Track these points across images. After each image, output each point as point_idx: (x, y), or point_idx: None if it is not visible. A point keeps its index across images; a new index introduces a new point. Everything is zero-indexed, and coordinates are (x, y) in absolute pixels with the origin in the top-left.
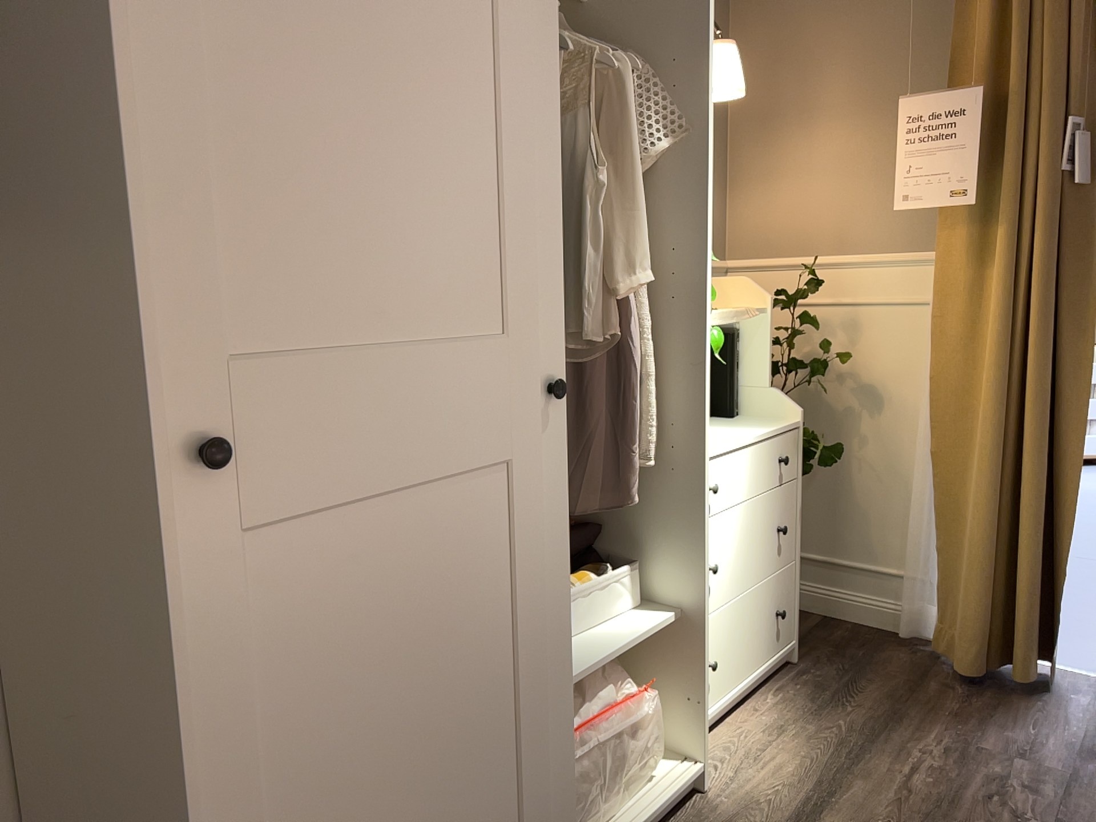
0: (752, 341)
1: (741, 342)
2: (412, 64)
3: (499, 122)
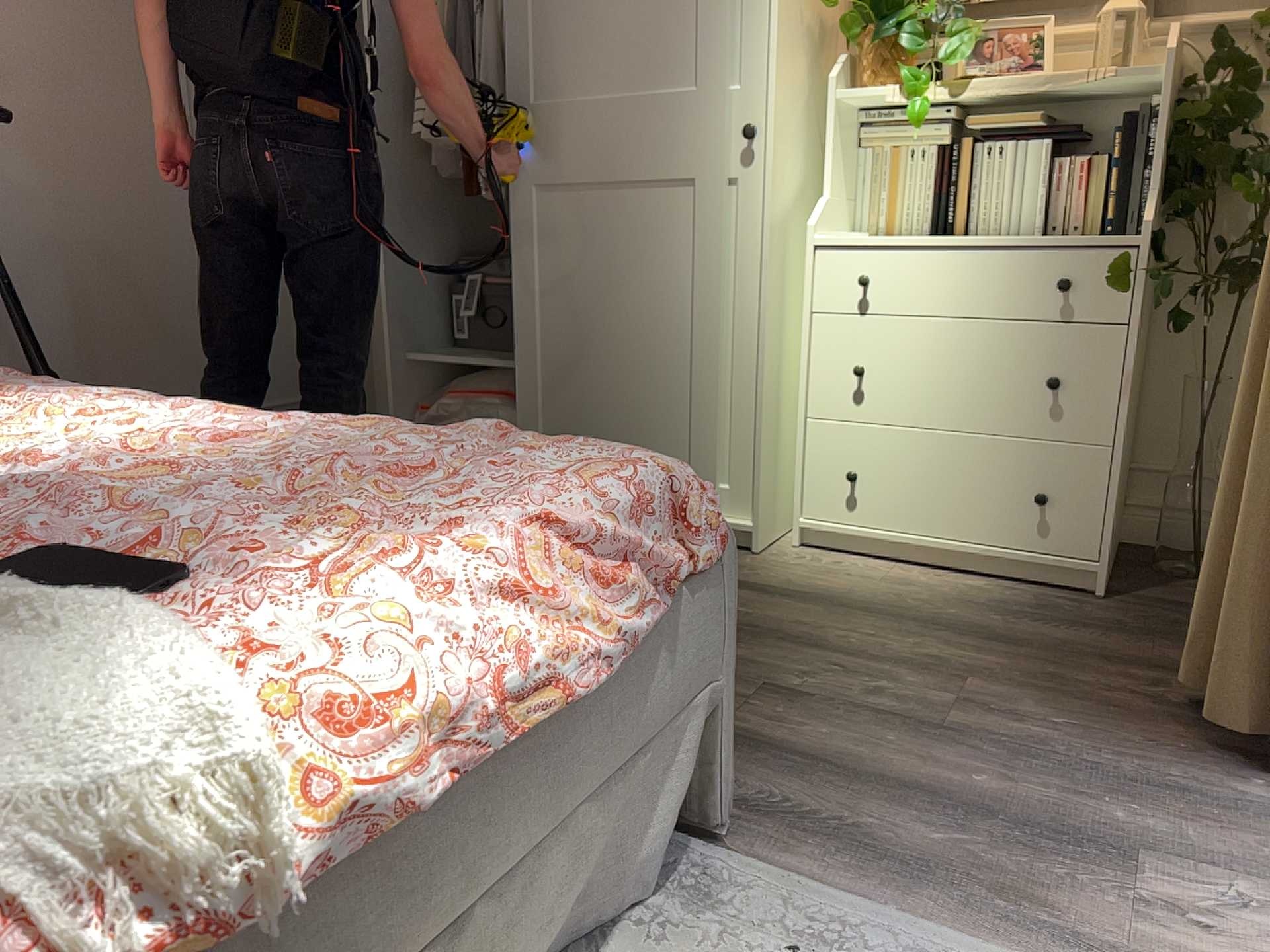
0: (1160, 122)
1: (1154, 124)
2: None
3: None
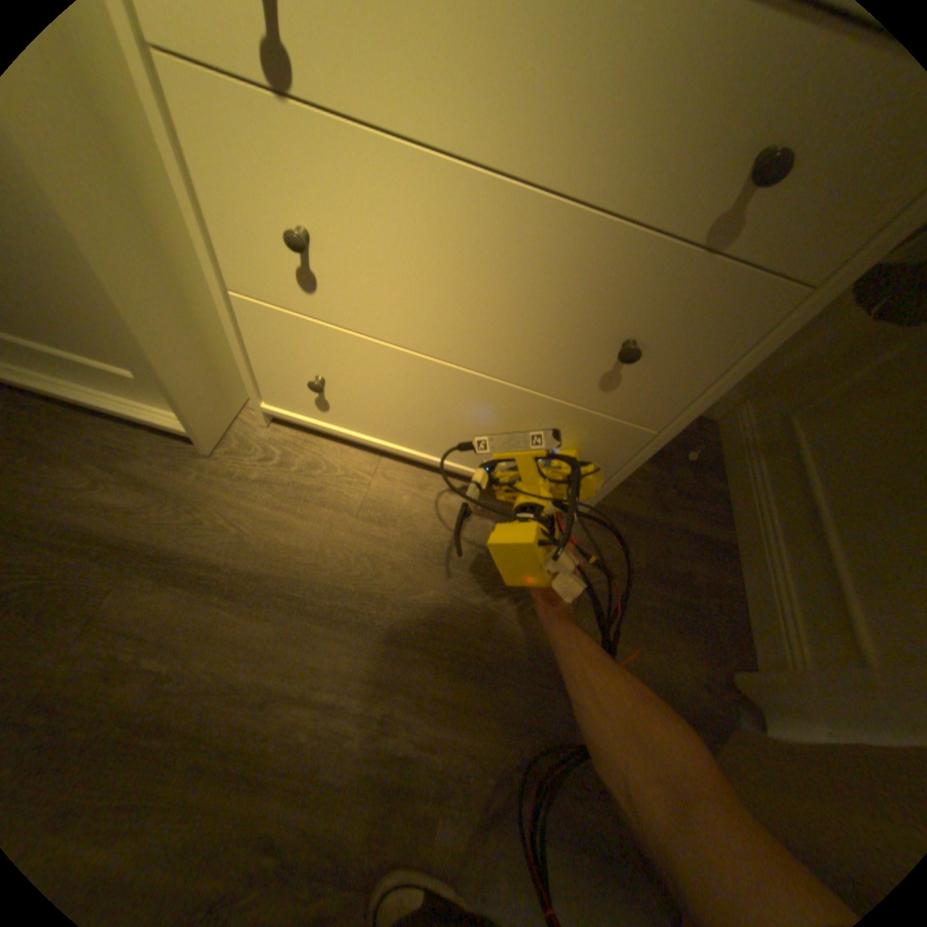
0: None
1: None
2: None
3: None
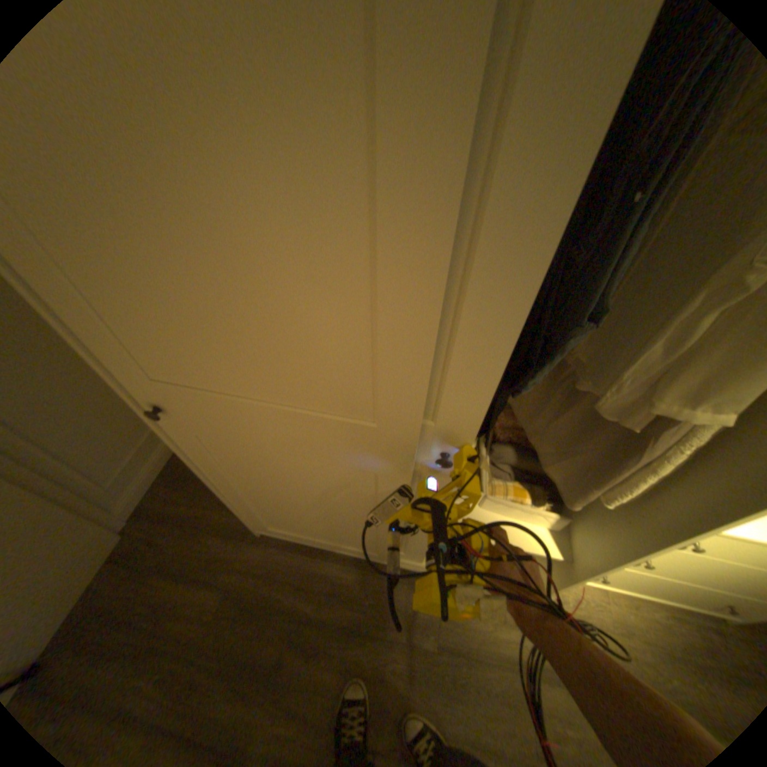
0: None
1: None
2: (216, 190)
3: (374, 259)
